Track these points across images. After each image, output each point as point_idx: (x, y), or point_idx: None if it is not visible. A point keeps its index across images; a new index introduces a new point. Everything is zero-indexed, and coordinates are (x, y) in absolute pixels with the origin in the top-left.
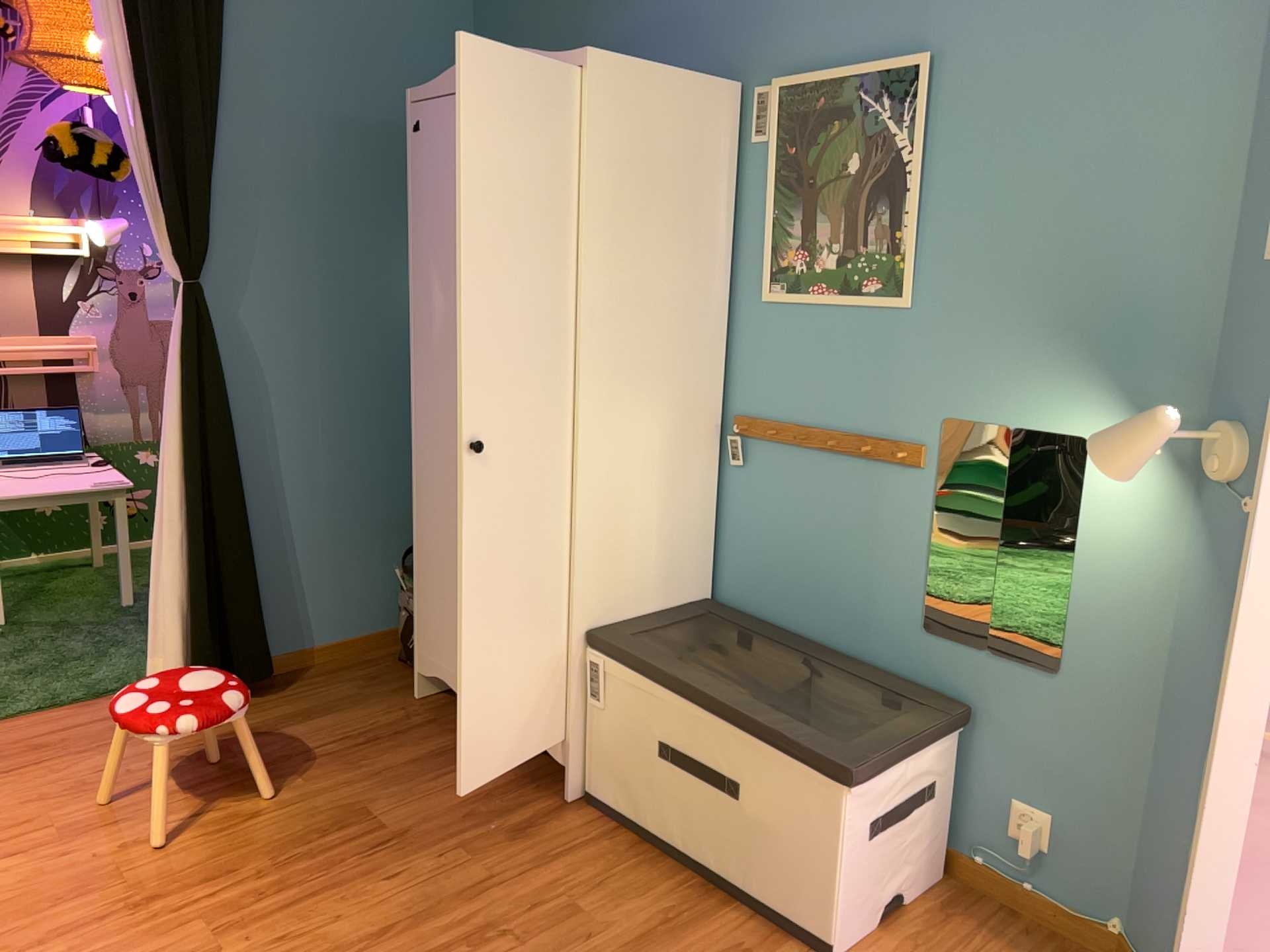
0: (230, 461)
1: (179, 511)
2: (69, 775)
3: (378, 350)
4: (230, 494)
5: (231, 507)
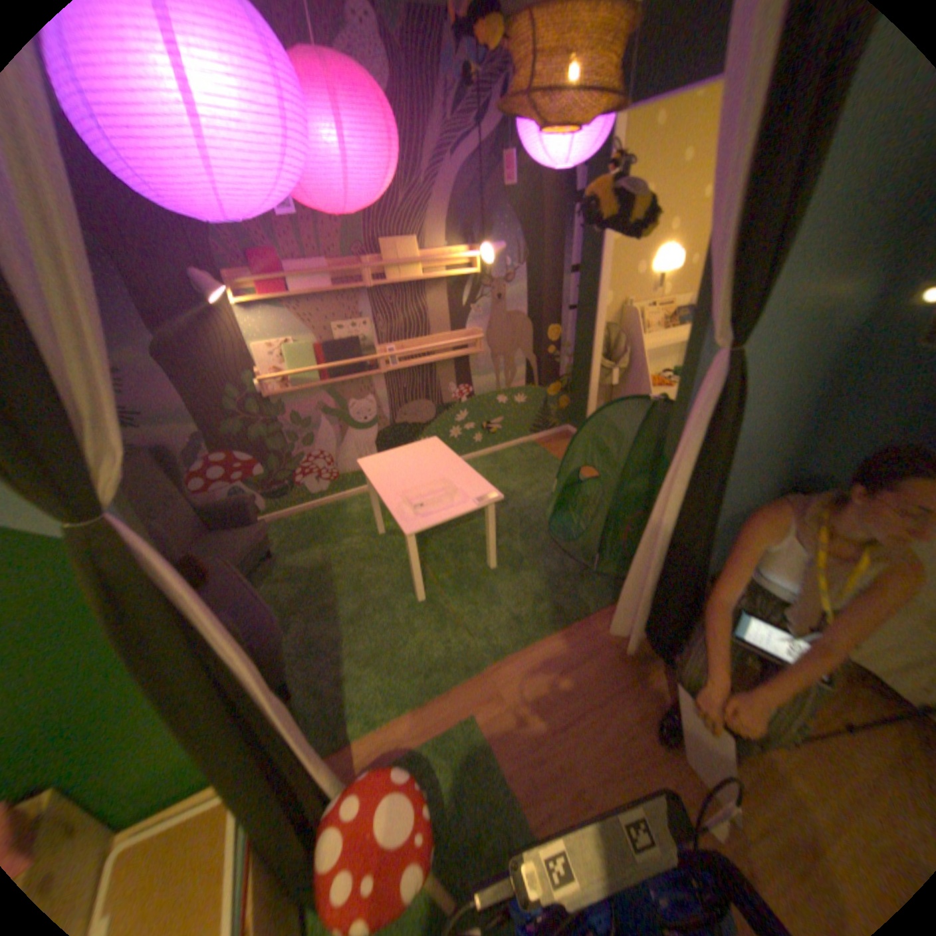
0: (721, 504)
1: (668, 538)
2: (616, 745)
3: (803, 373)
4: (715, 528)
5: (713, 538)
